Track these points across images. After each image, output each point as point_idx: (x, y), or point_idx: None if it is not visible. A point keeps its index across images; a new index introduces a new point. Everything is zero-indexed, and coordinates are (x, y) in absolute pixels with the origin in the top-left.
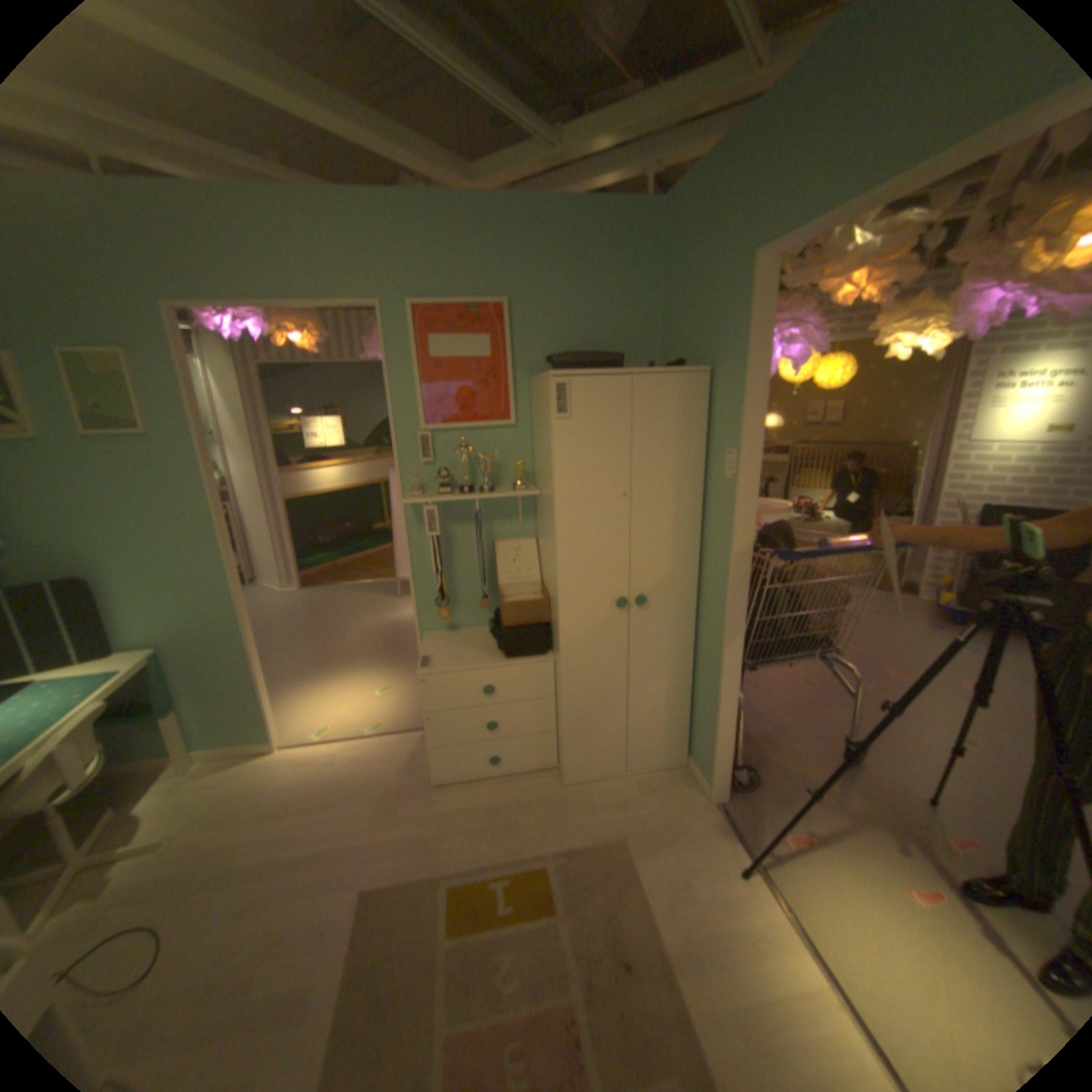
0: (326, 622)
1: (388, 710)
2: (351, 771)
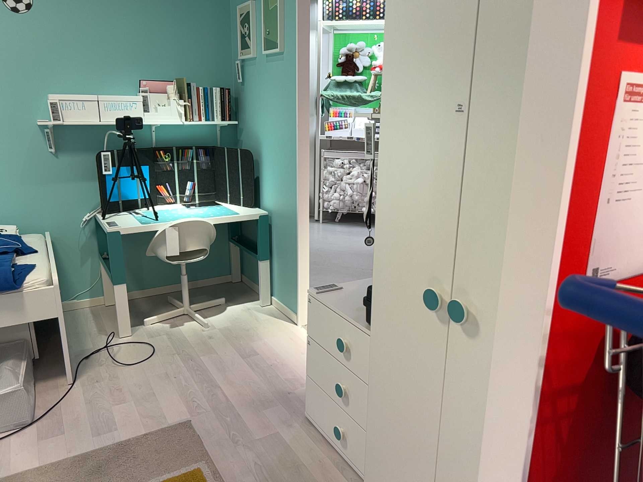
0: None
1: None
2: (299, 366)
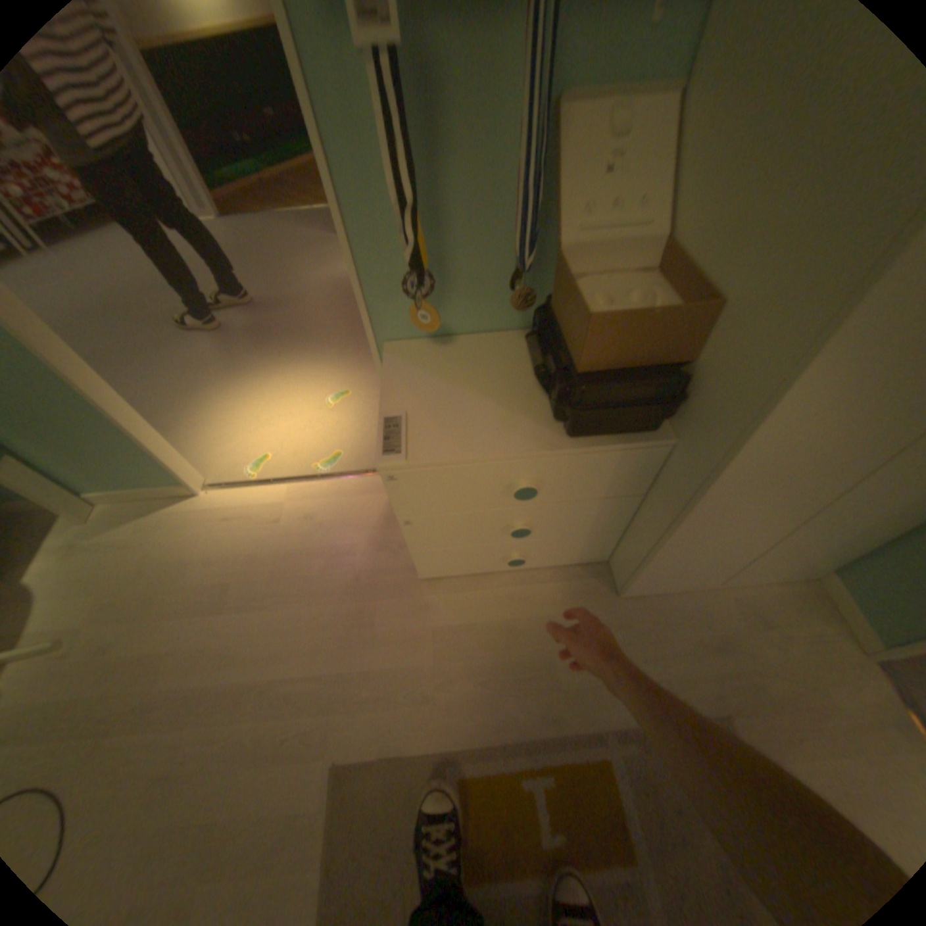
0: (254, 276)
1: (347, 431)
2: (303, 538)
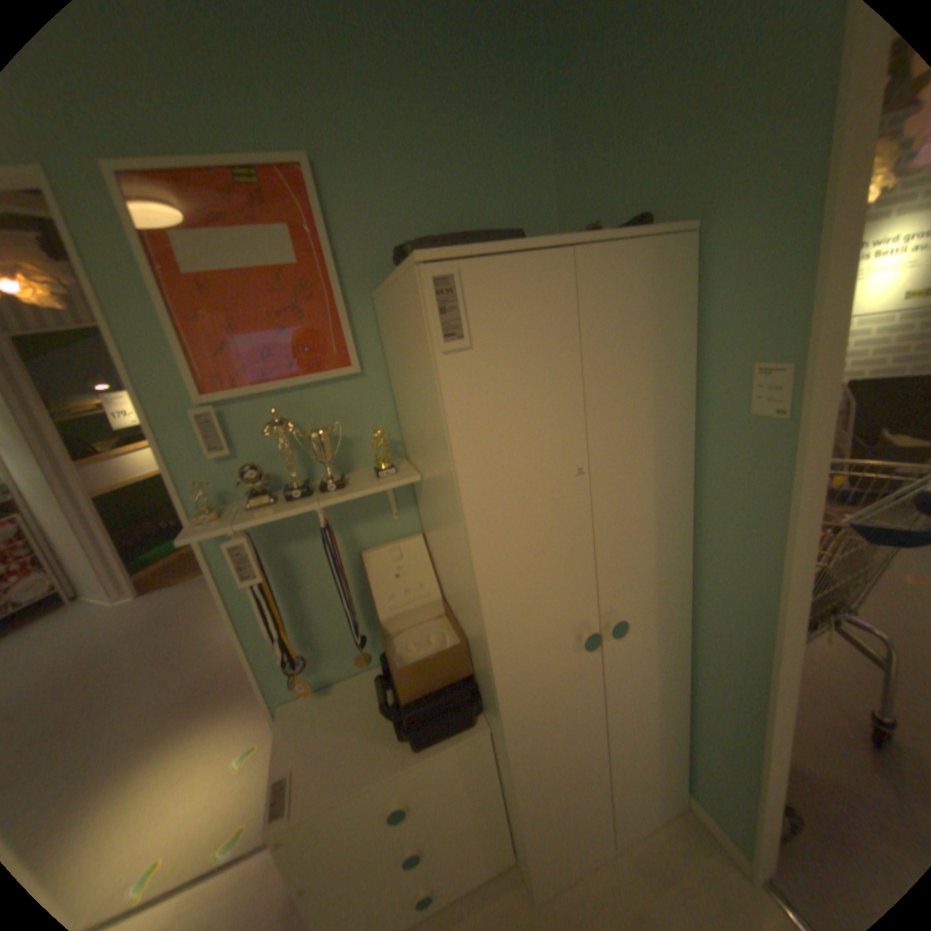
0: (167, 647)
1: (252, 796)
2: None
